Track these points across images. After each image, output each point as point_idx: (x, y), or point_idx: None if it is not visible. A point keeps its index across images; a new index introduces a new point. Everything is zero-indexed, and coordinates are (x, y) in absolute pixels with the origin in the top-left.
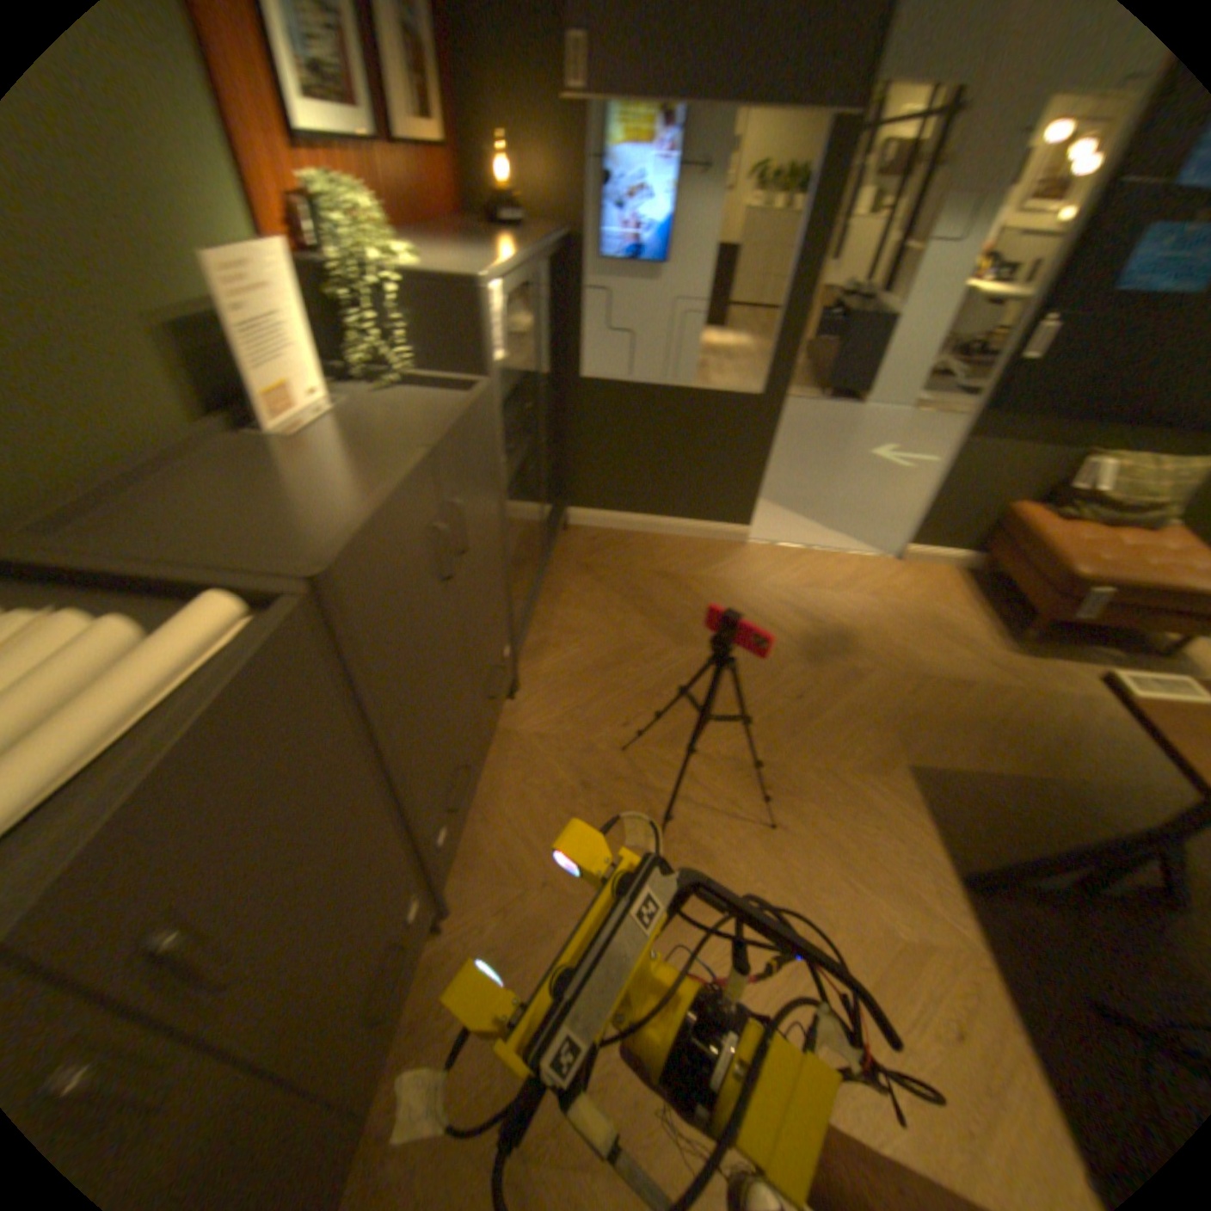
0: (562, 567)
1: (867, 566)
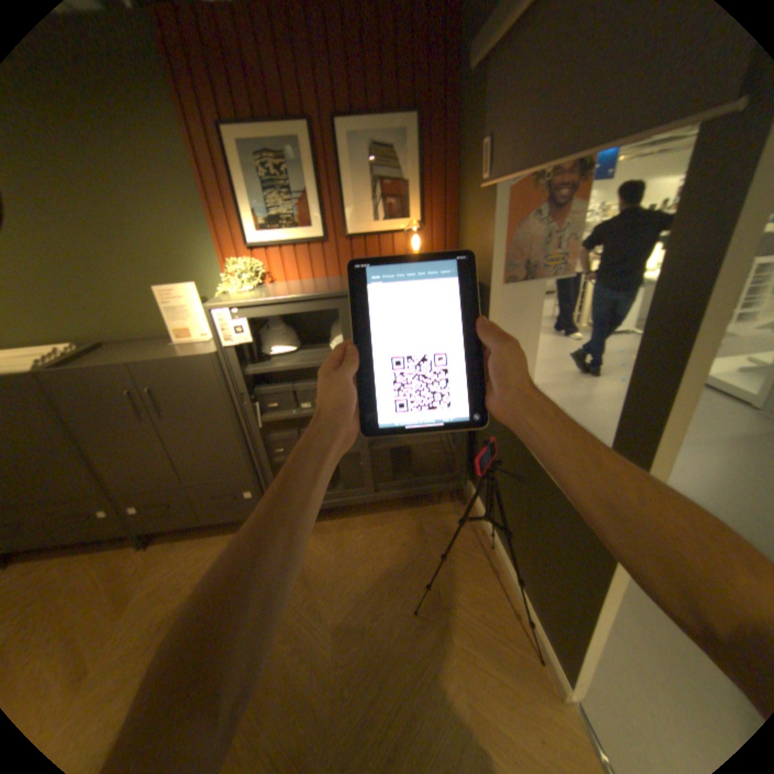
0: (411, 516)
1: None
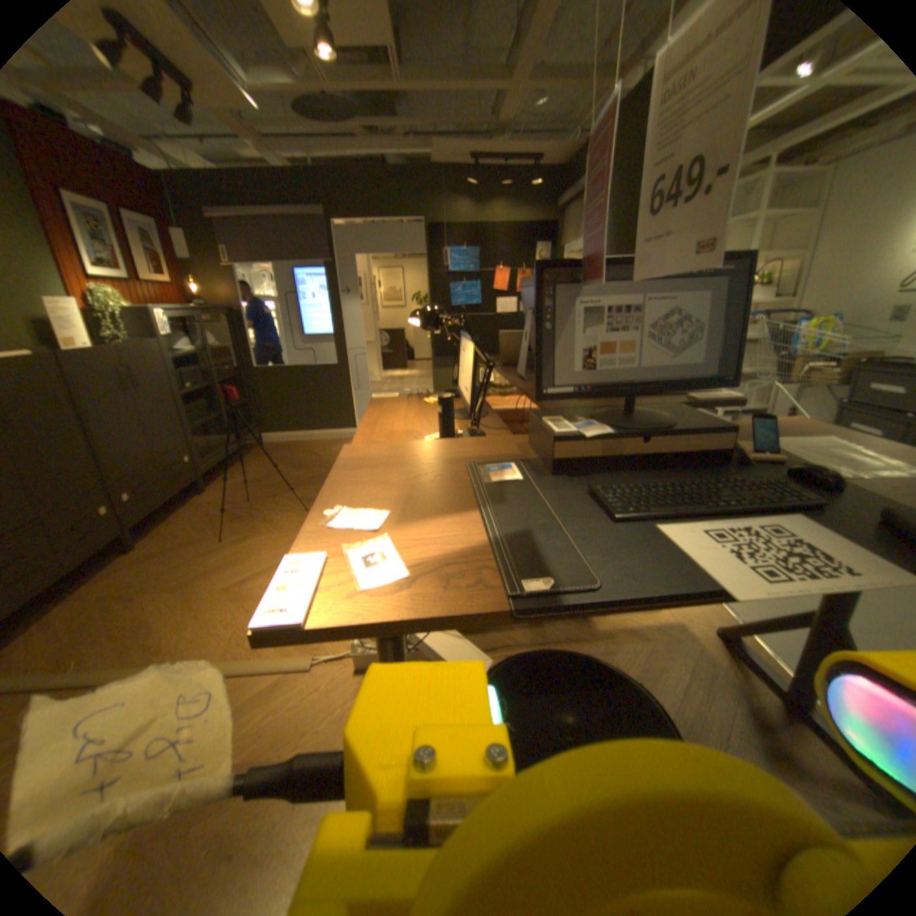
0: (252, 453)
1: None
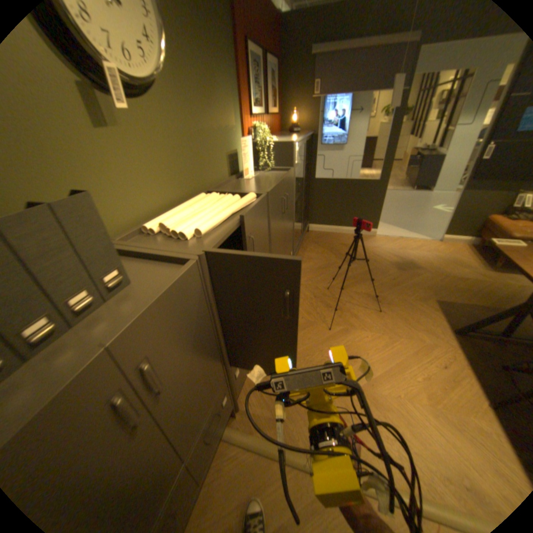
0: (306, 242)
1: (426, 243)
